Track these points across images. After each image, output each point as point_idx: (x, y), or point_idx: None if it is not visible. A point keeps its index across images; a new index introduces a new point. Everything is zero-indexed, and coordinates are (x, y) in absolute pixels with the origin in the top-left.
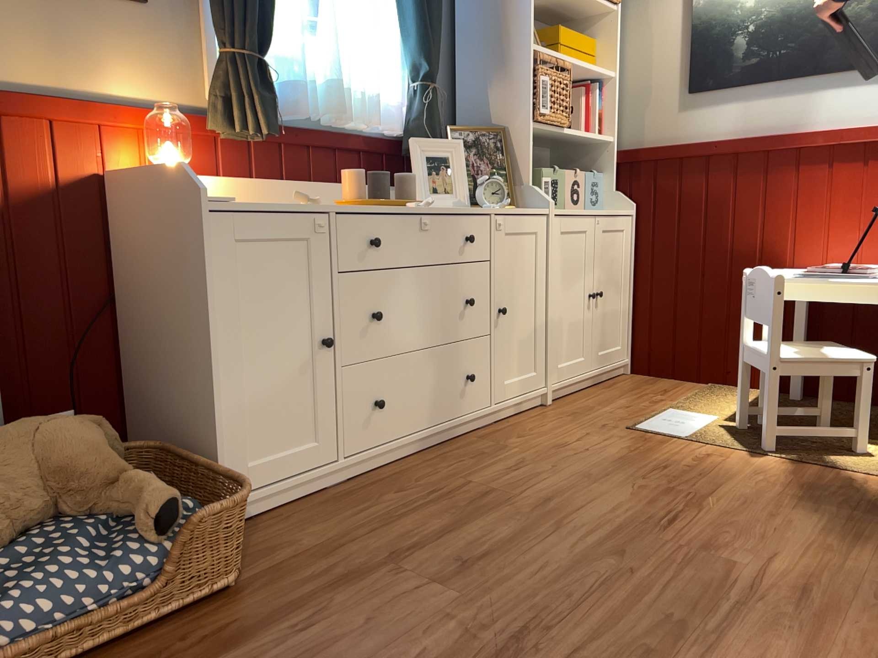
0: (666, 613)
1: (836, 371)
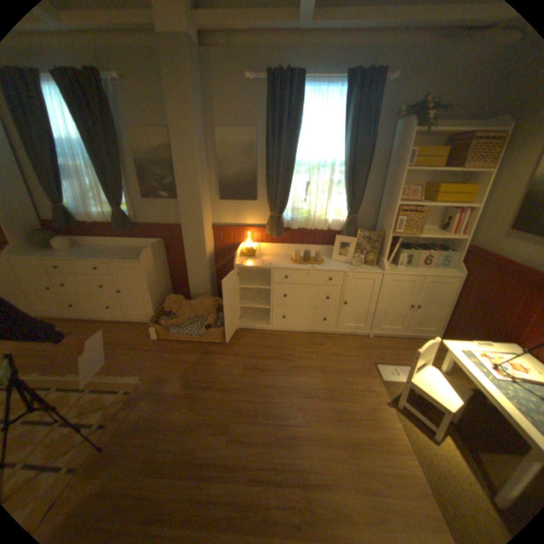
0: (260, 411)
1: (434, 404)
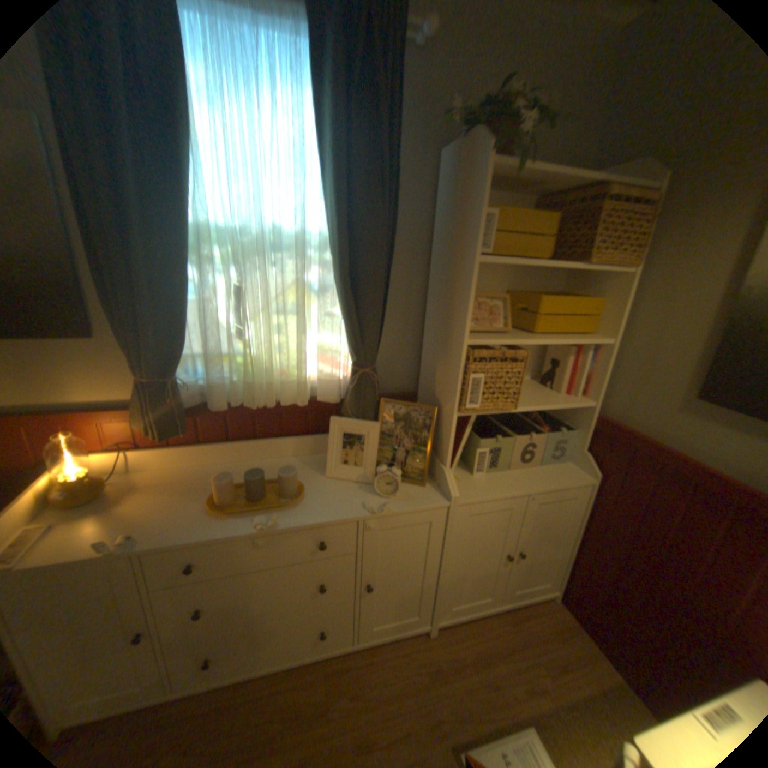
0: None
1: None
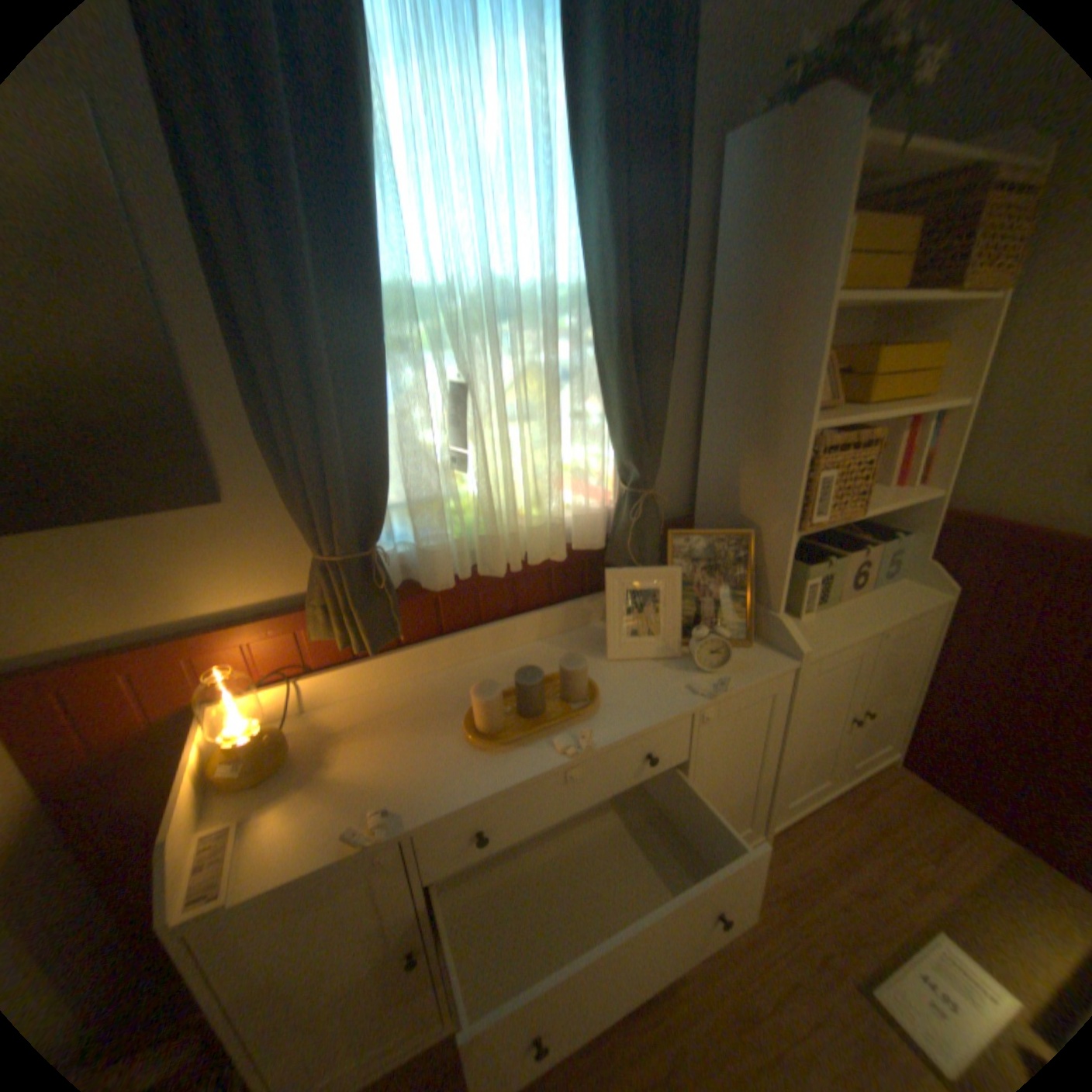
0: None
1: None
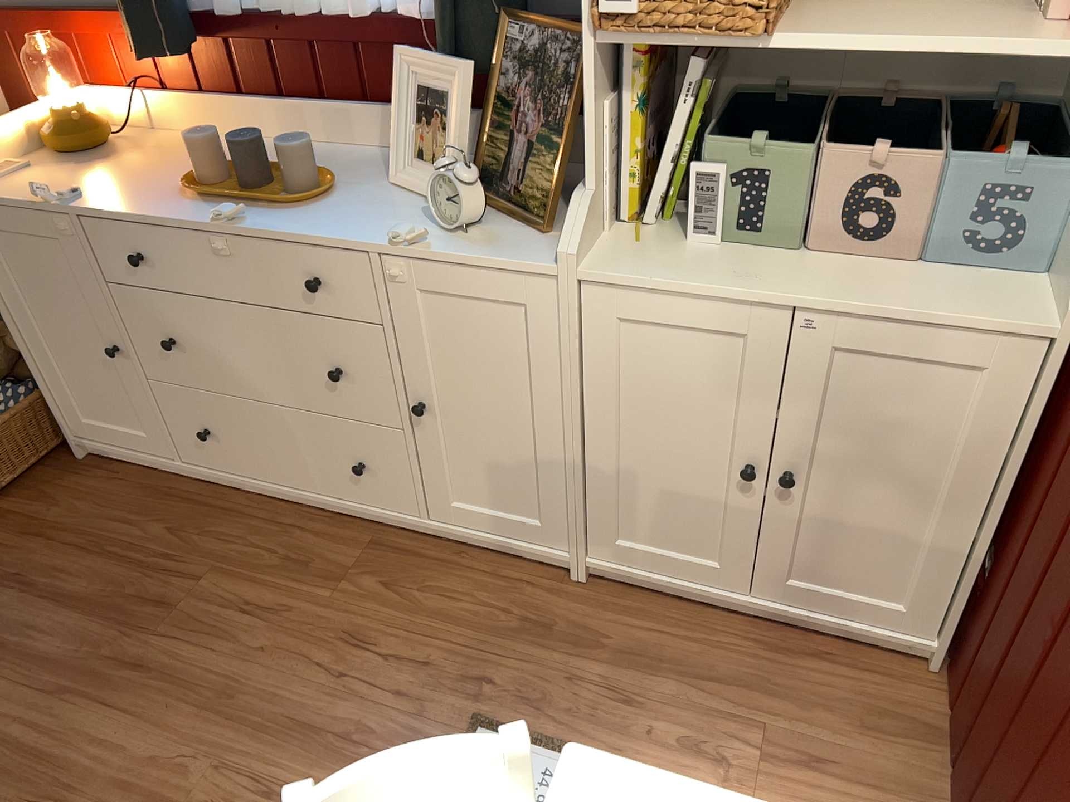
0: None
1: None
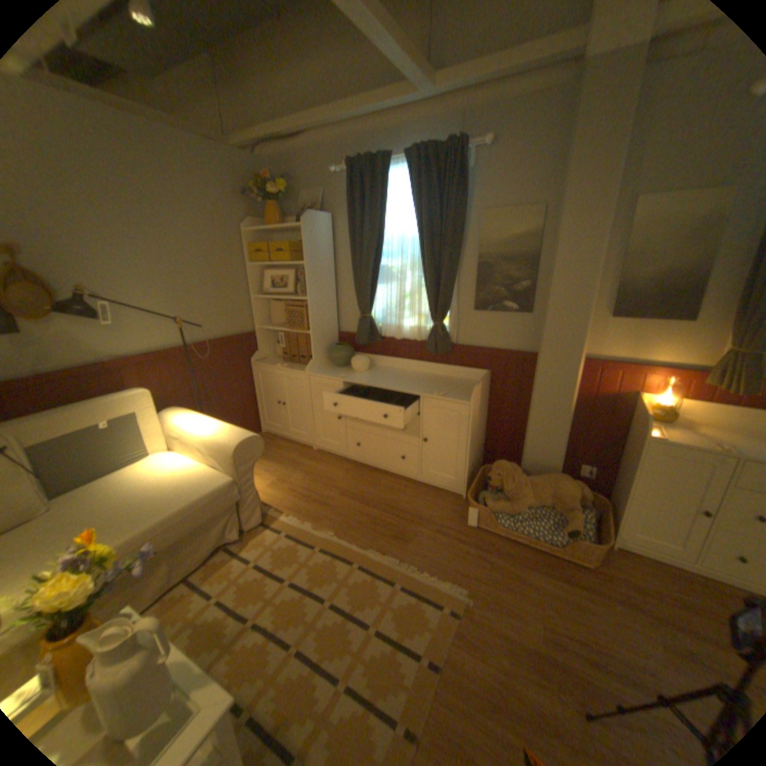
0: None
1: None
